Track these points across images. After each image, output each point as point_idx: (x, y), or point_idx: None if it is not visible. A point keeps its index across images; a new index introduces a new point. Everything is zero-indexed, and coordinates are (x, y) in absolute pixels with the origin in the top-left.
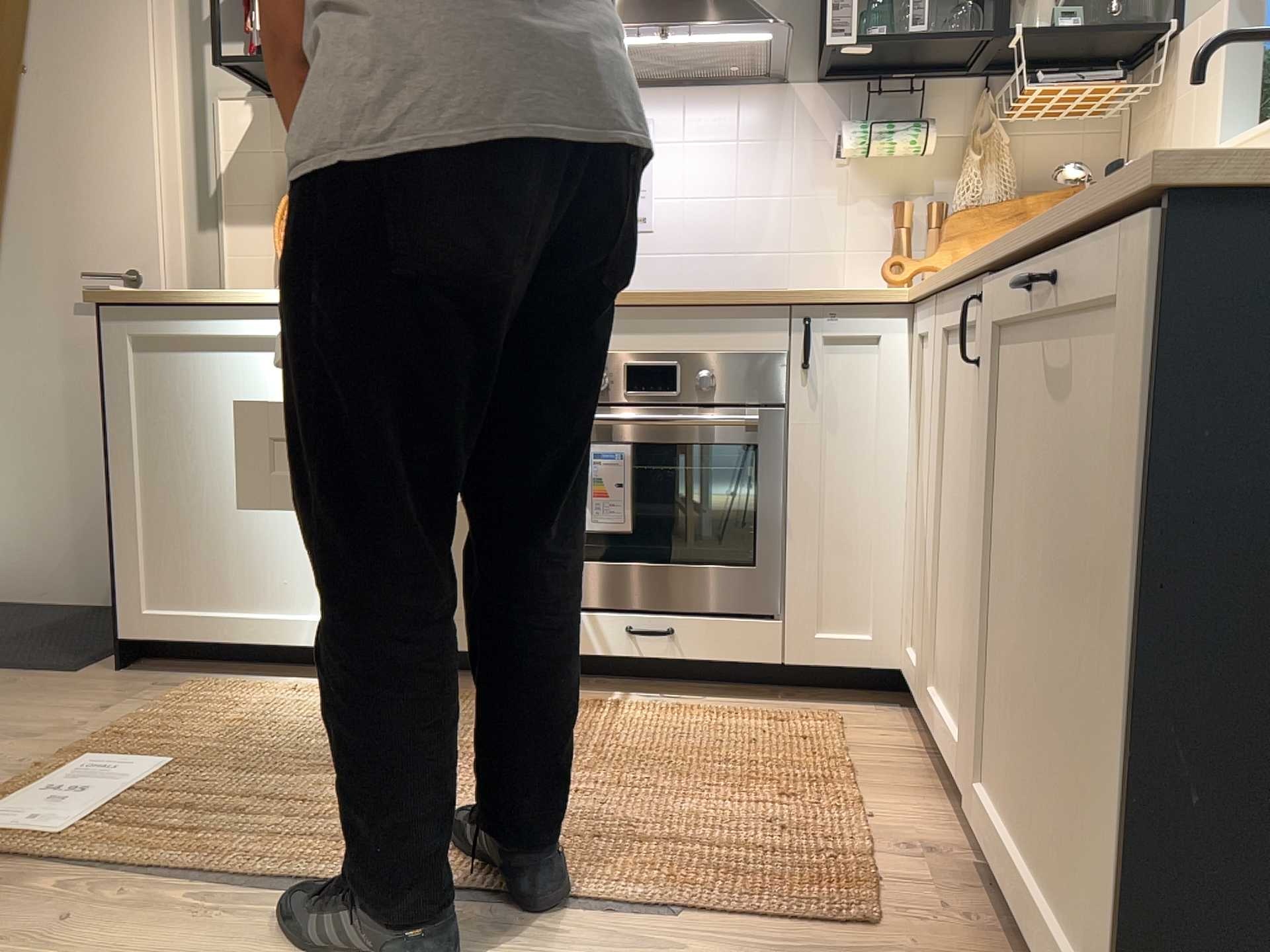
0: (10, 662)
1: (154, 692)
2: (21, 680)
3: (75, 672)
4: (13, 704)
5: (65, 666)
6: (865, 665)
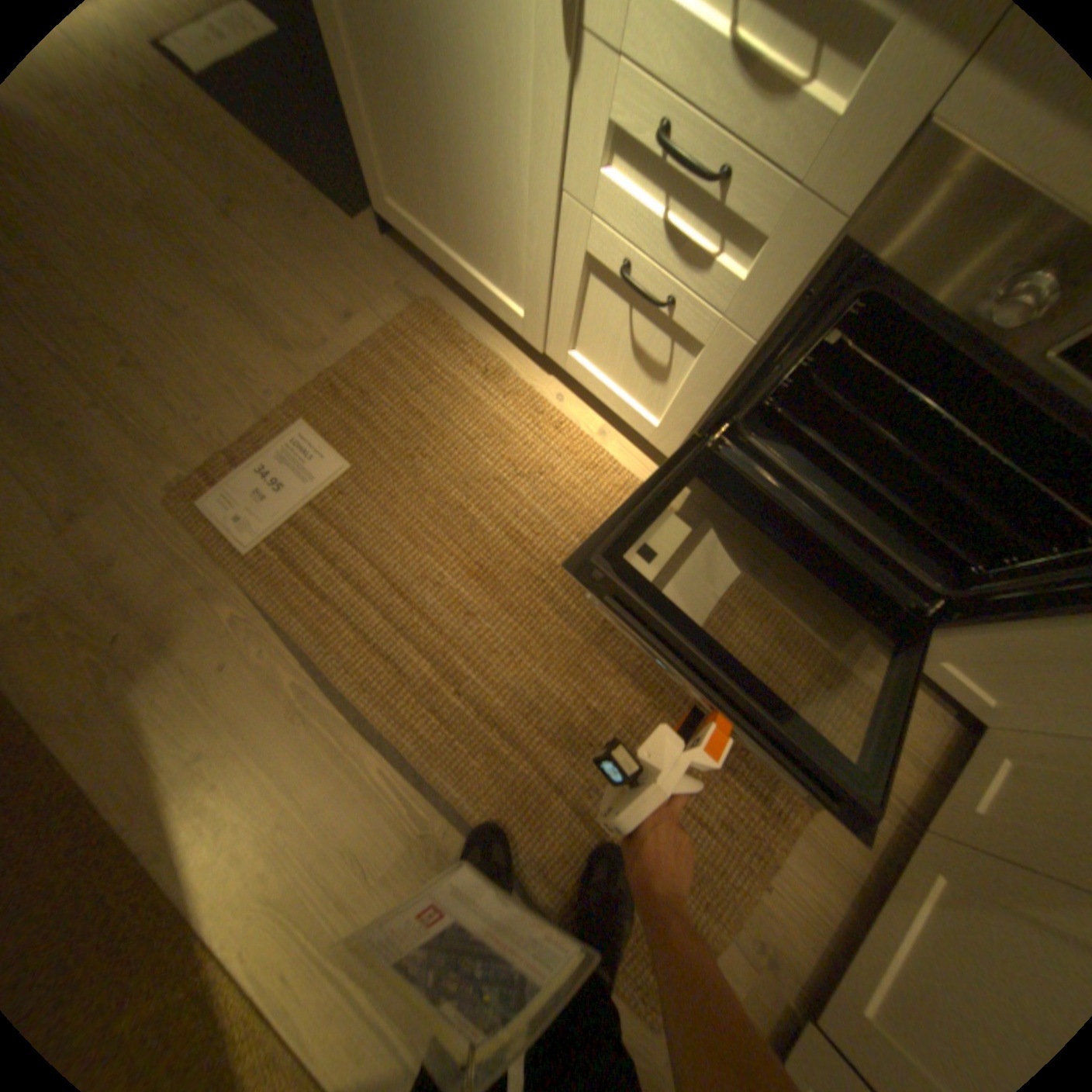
0: (314, 165)
1: (392, 298)
2: (312, 210)
3: (353, 214)
4: (293, 262)
5: (349, 198)
6: (959, 700)
